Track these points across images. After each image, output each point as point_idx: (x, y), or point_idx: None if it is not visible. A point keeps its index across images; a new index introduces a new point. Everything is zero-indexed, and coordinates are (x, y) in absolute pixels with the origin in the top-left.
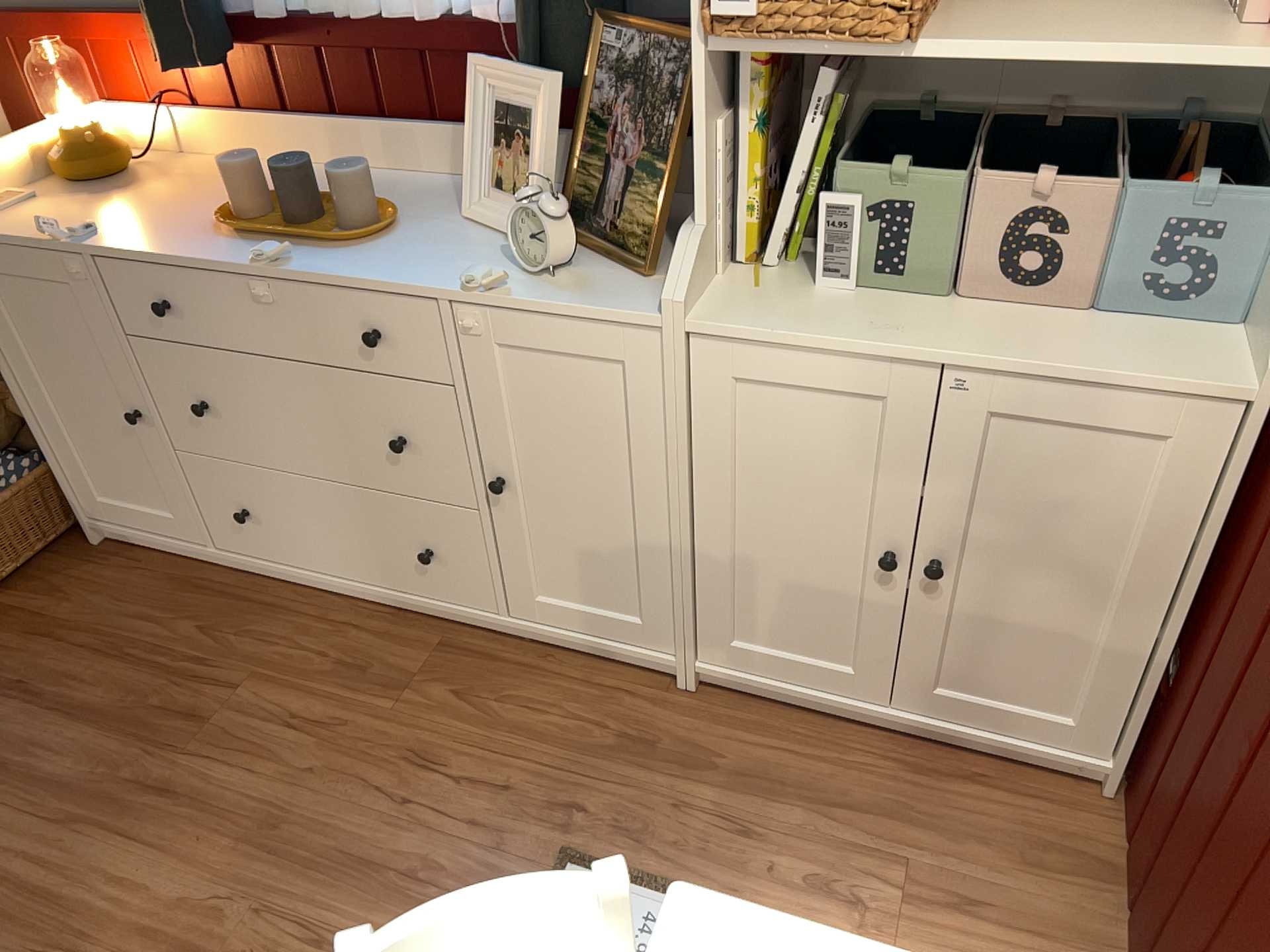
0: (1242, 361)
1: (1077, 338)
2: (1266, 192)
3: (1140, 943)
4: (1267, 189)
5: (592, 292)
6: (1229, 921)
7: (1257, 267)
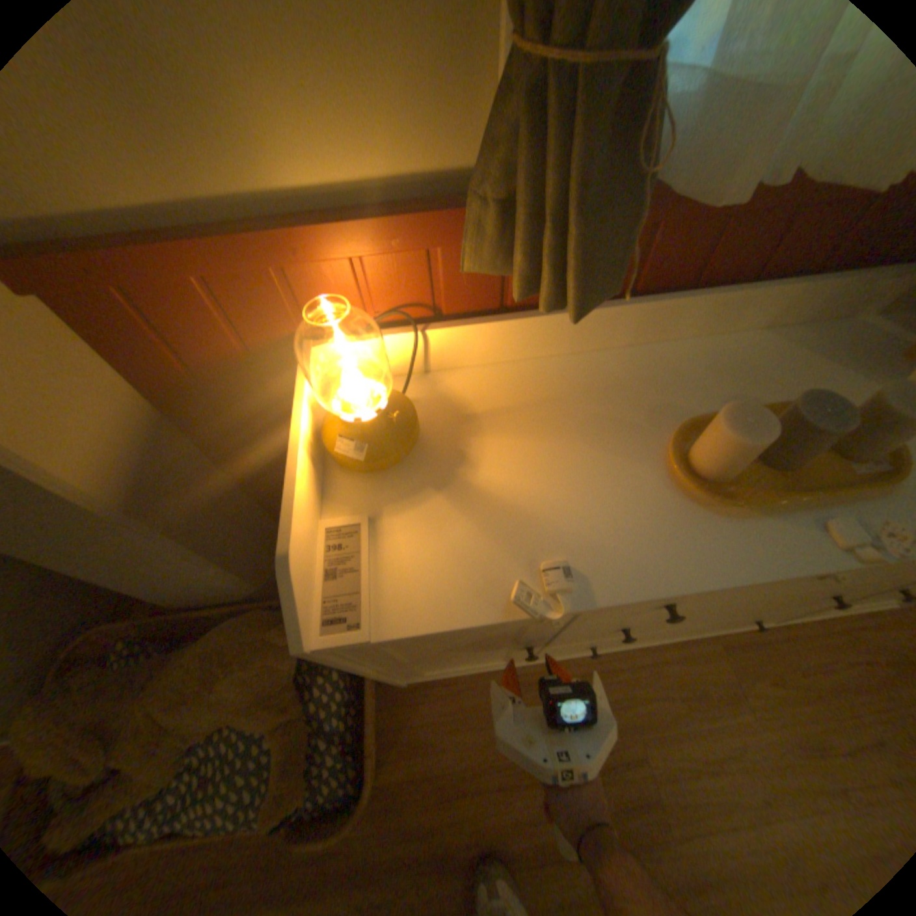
0: None
1: None
2: None
3: None
4: None
5: None
6: None
7: None
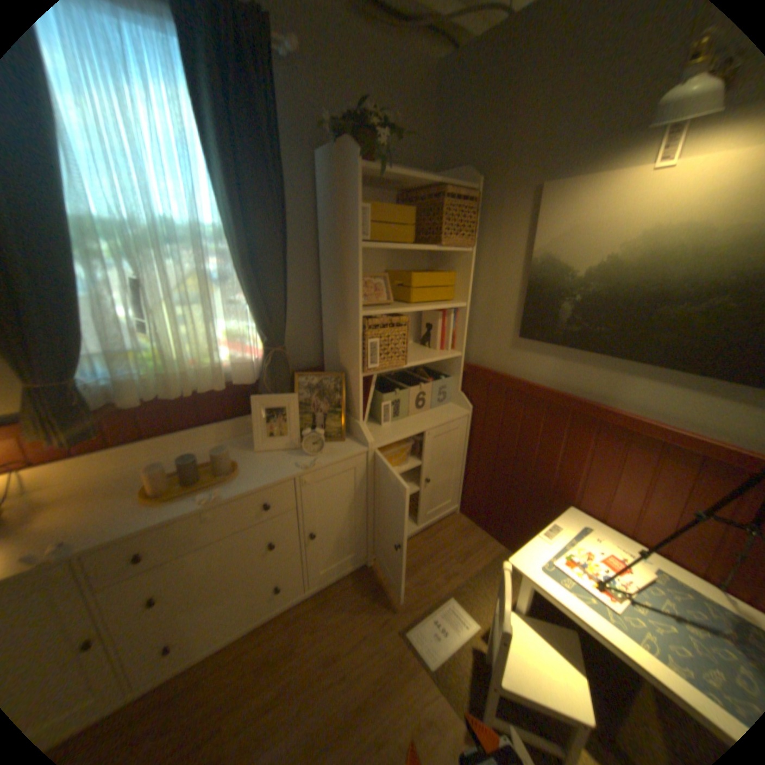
0: (462, 408)
1: (436, 415)
2: (448, 377)
3: (500, 531)
4: (447, 376)
5: (337, 452)
6: (533, 502)
7: (453, 390)
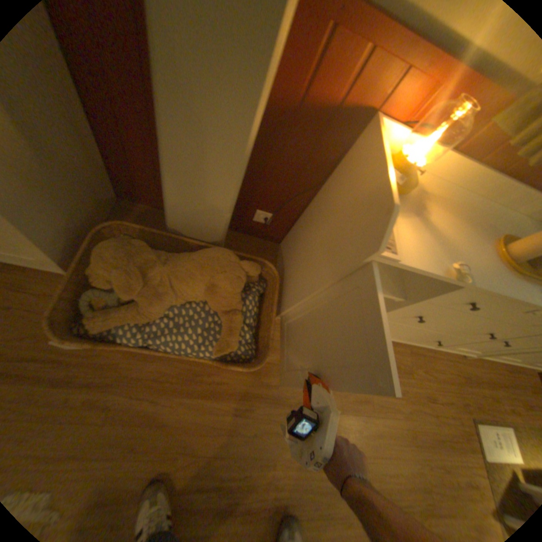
0: None
1: None
2: None
3: None
4: None
5: None
6: None
7: None
